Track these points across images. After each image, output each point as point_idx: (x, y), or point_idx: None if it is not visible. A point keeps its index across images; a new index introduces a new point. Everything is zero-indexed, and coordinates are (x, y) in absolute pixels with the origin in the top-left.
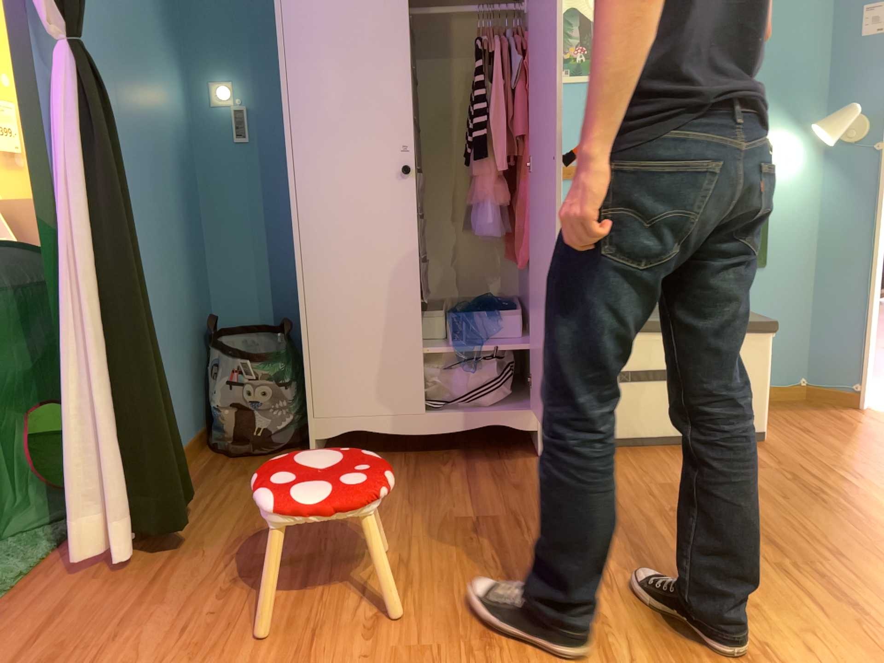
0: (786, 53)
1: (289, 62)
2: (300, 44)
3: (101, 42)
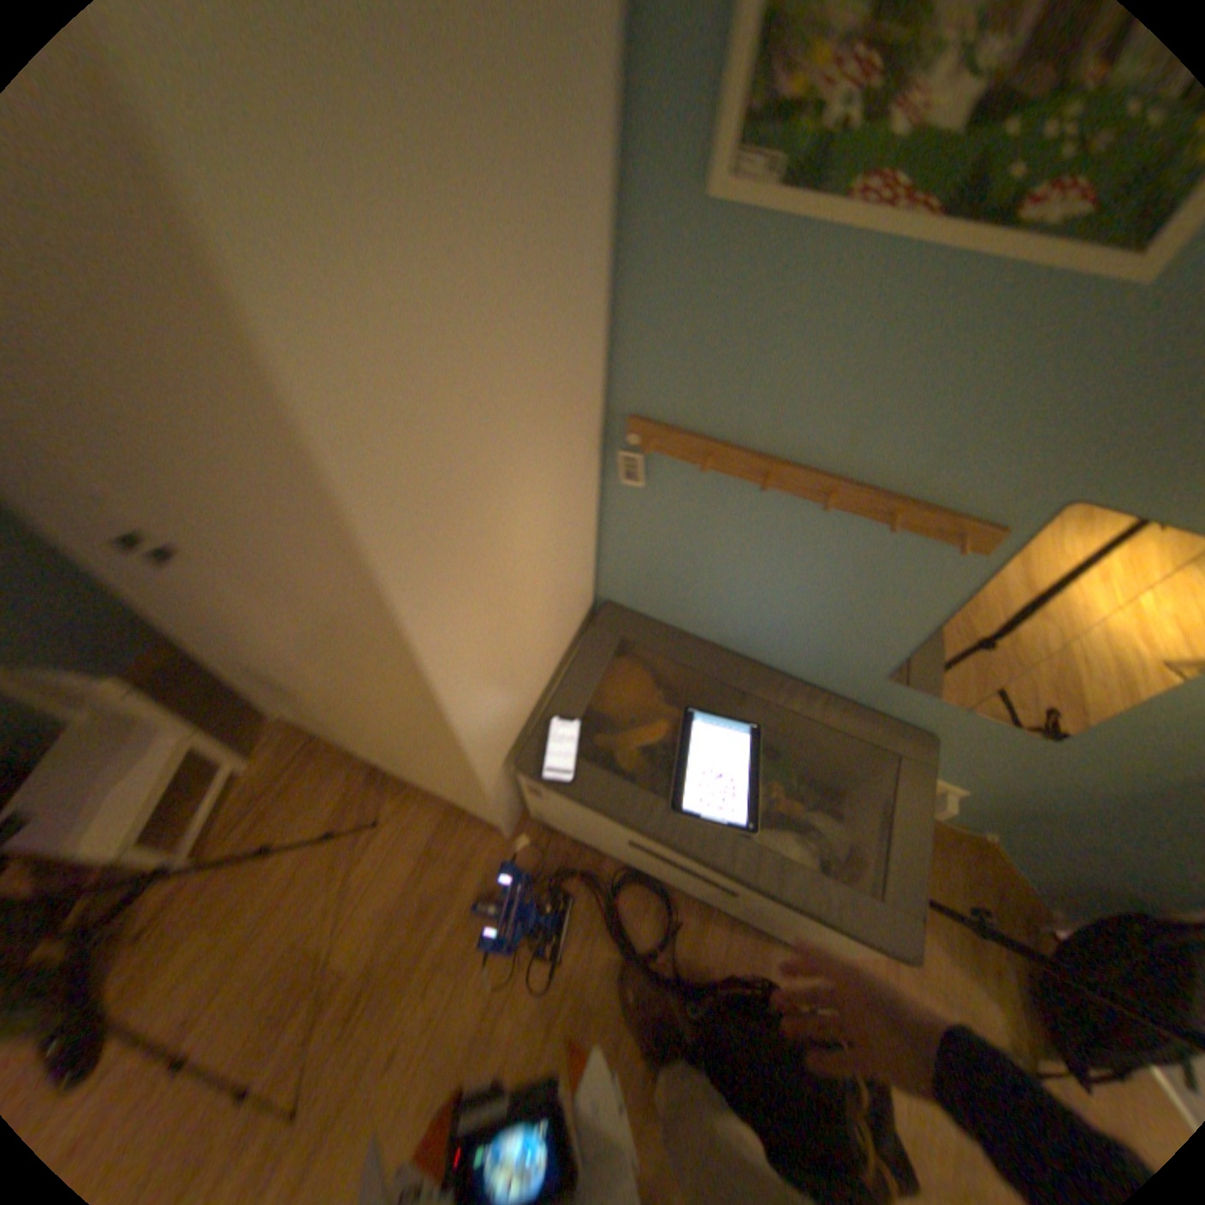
0: None
1: None
2: None
3: None
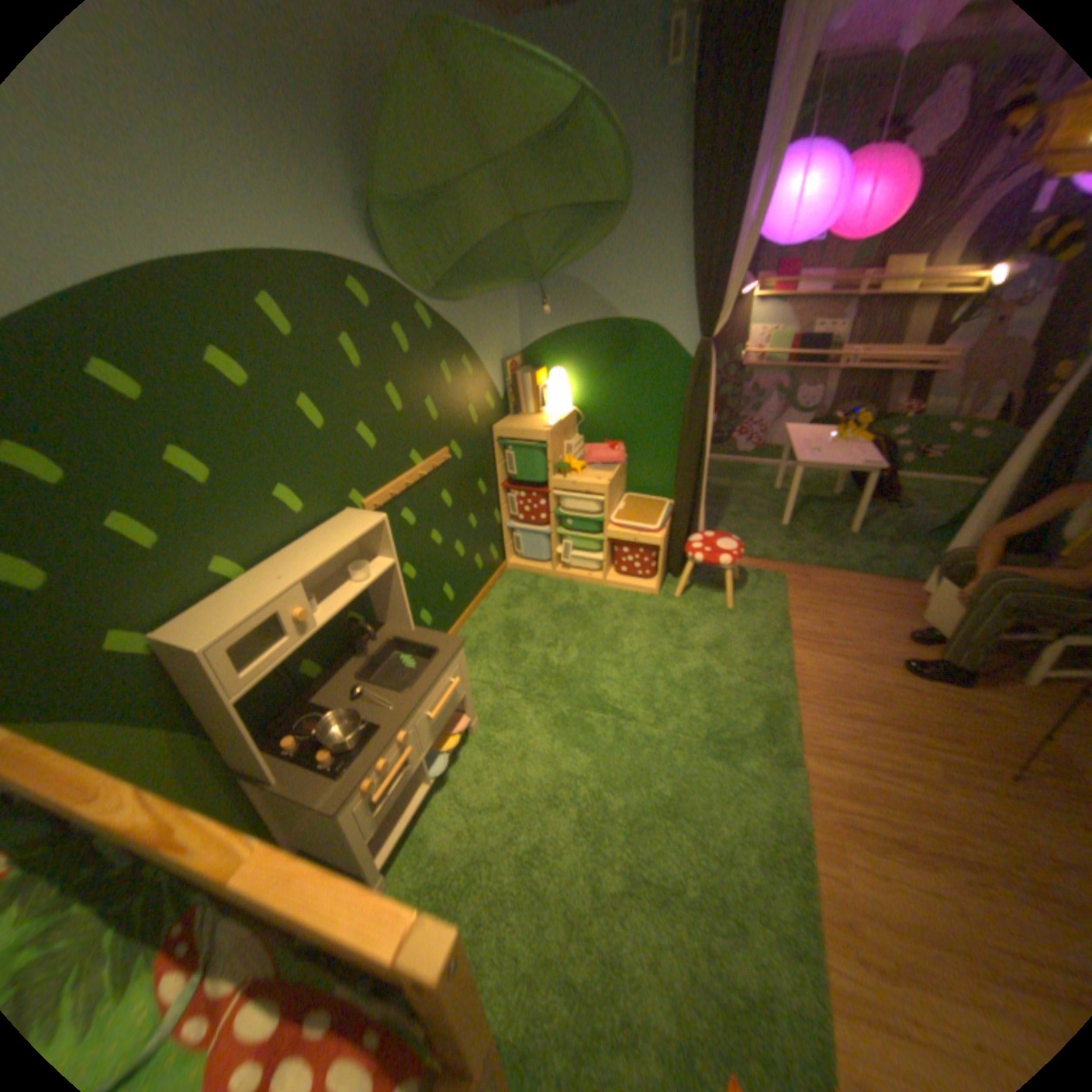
0: None
1: None
2: None
3: None
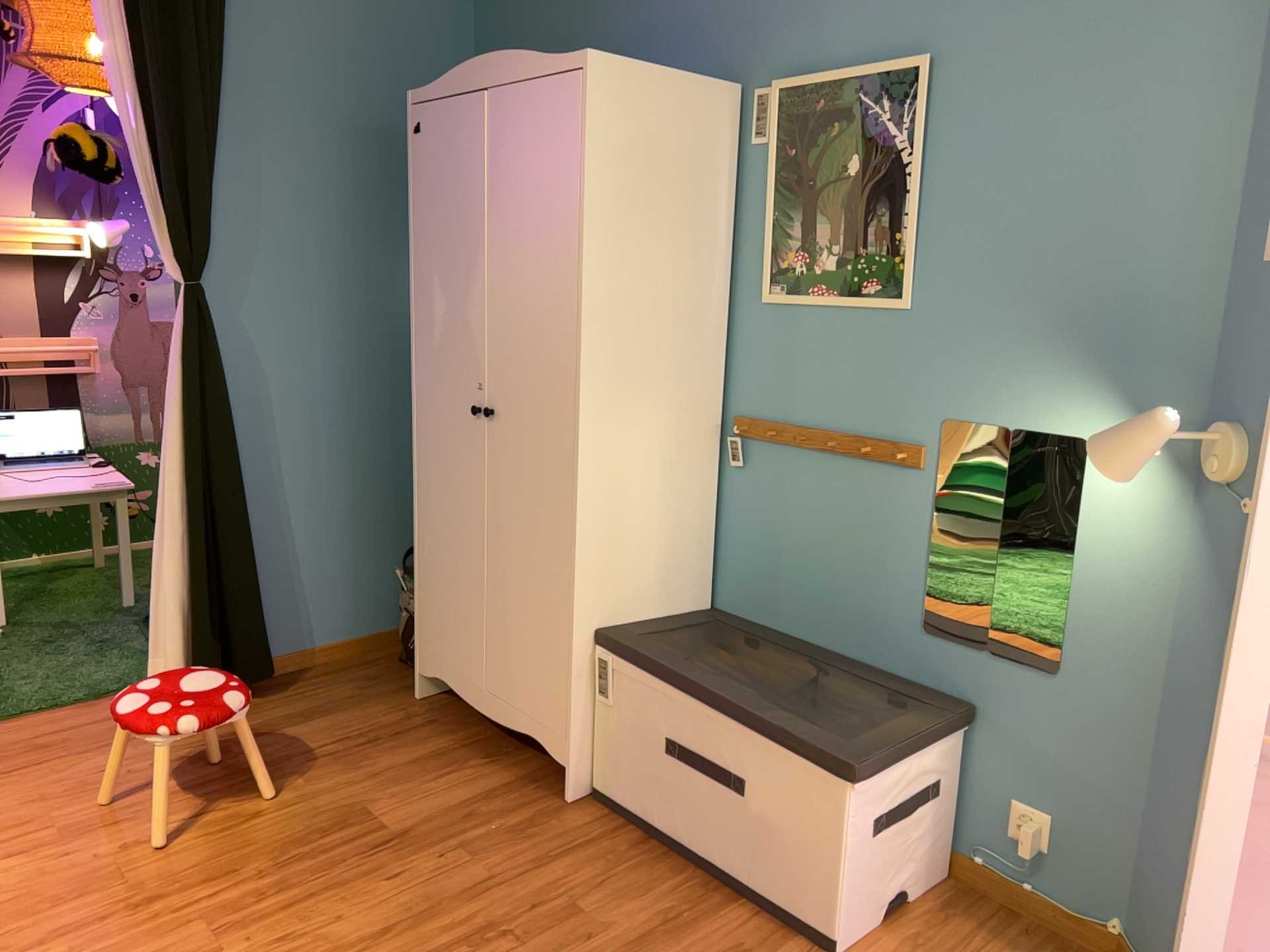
0: (1124, 280)
1: (416, 279)
2: (422, 261)
3: (294, 258)
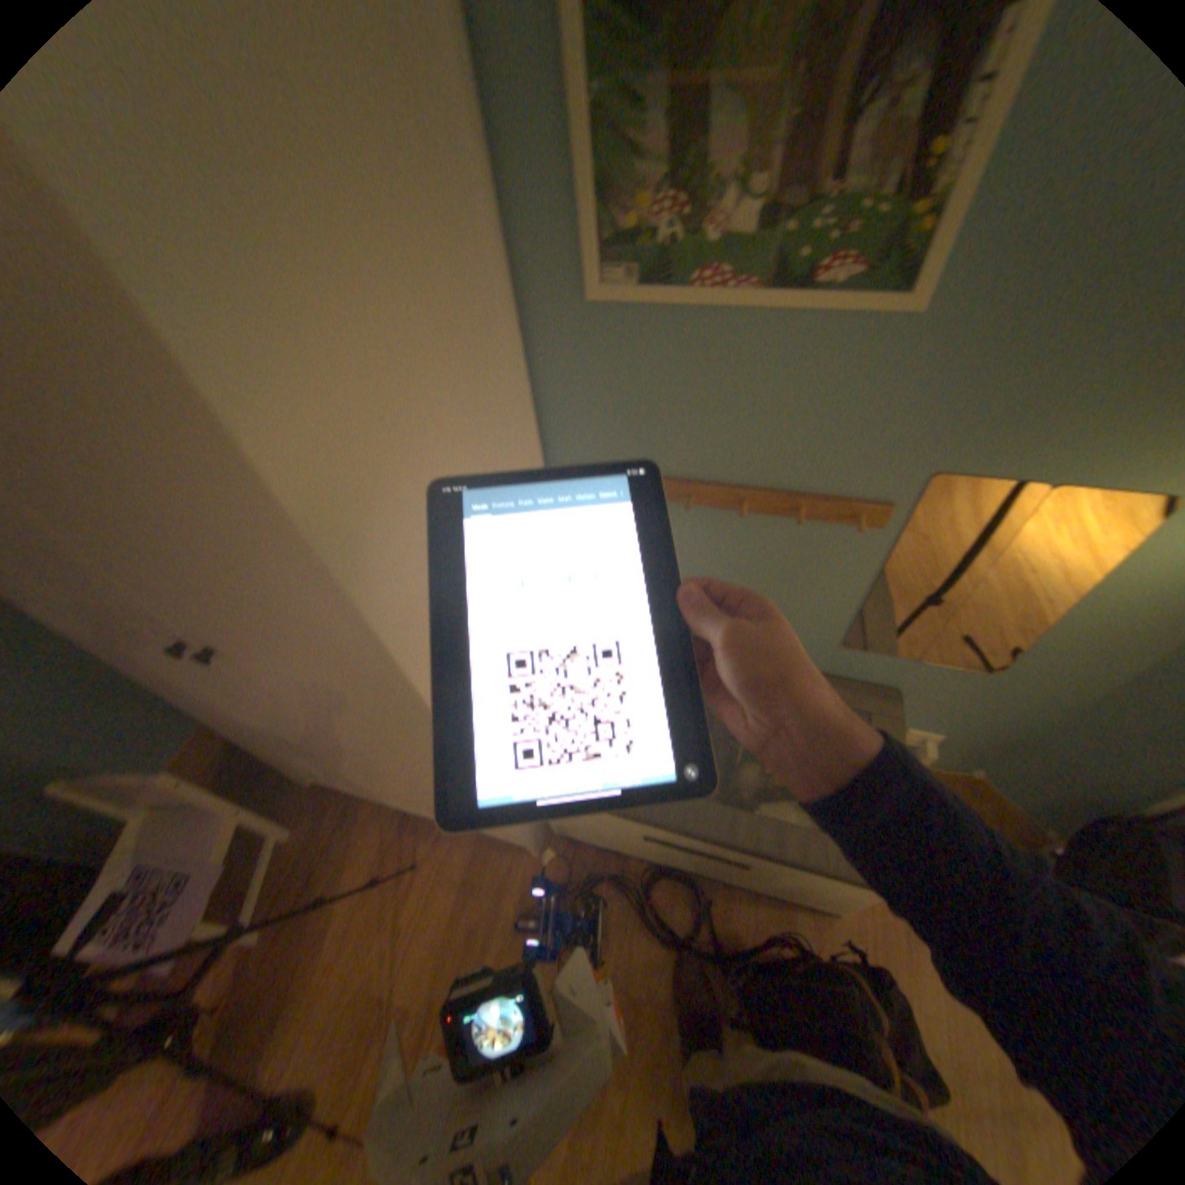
0: None
1: None
2: None
3: None
